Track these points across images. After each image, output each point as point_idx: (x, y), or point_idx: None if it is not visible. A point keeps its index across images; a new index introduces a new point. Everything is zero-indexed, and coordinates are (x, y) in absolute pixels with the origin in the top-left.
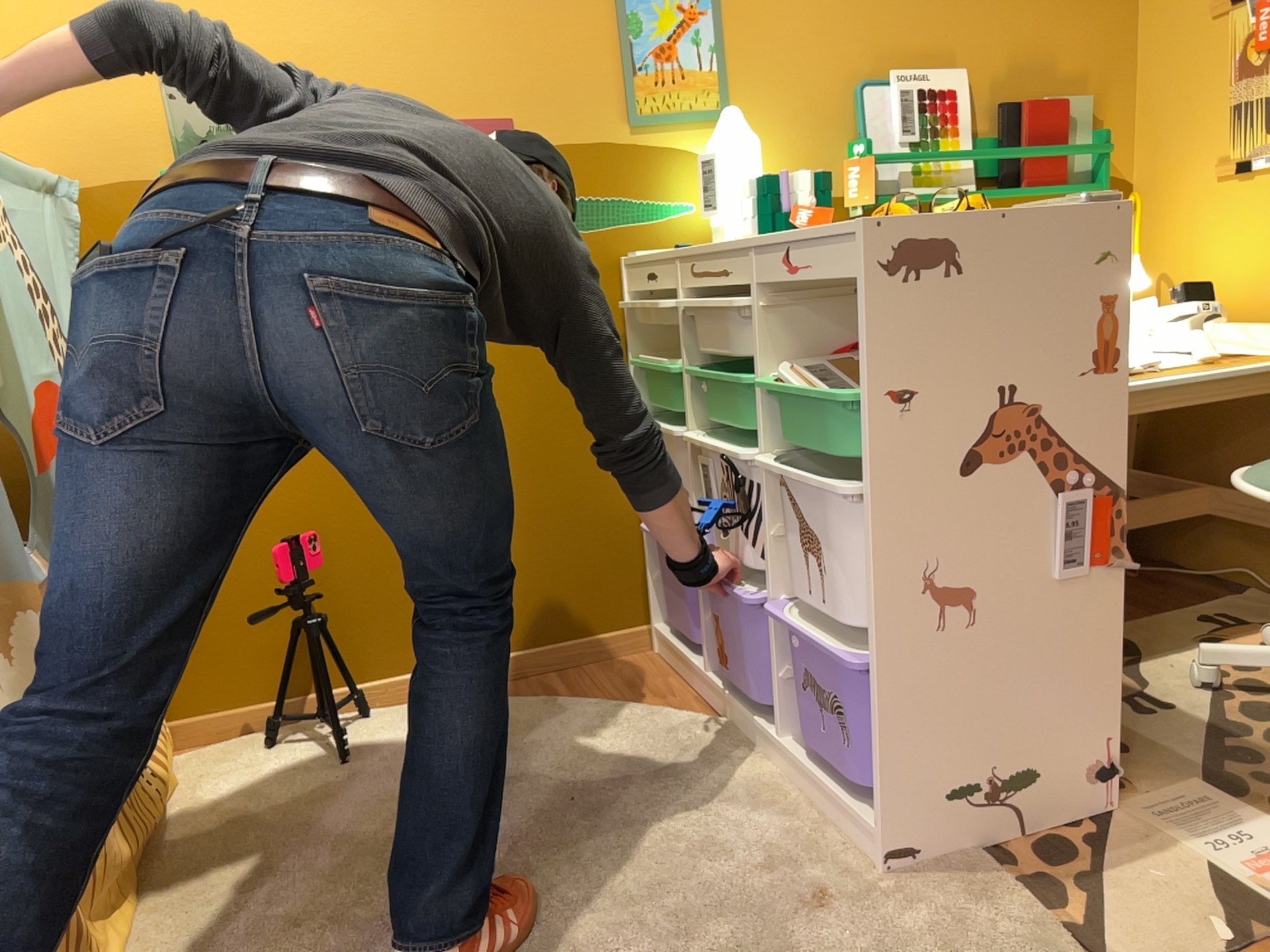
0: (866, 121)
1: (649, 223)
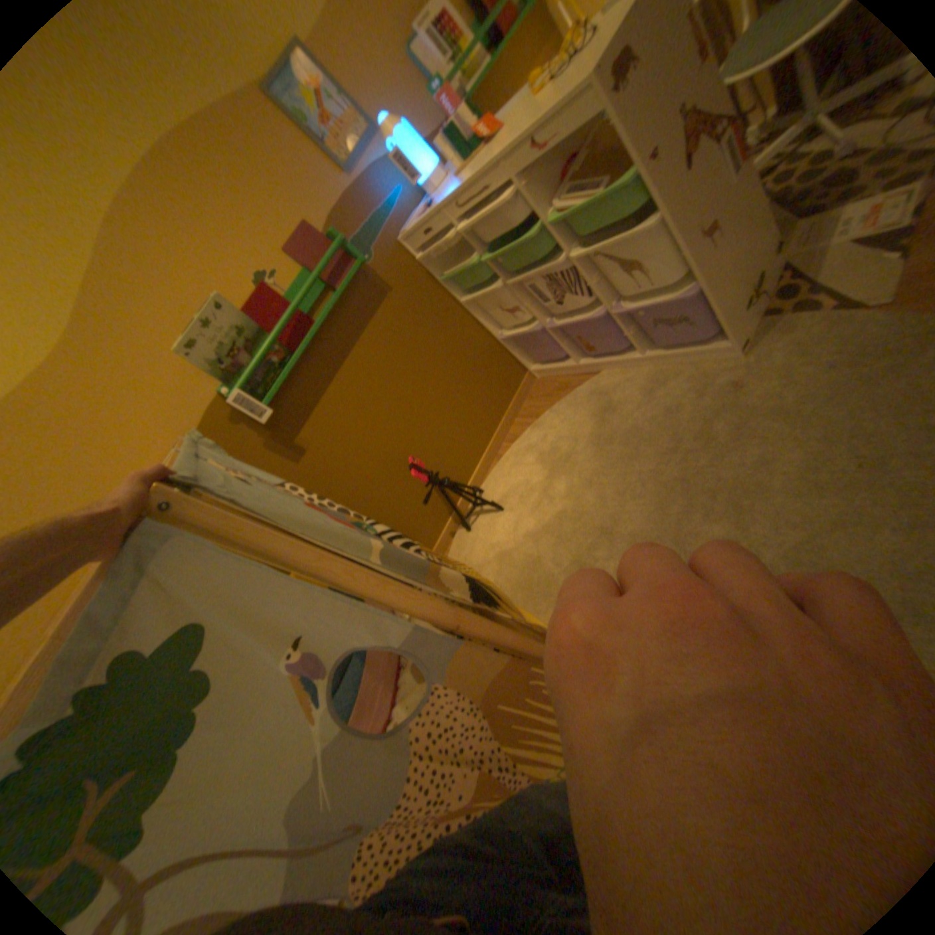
0: (423, 65)
1: (391, 212)
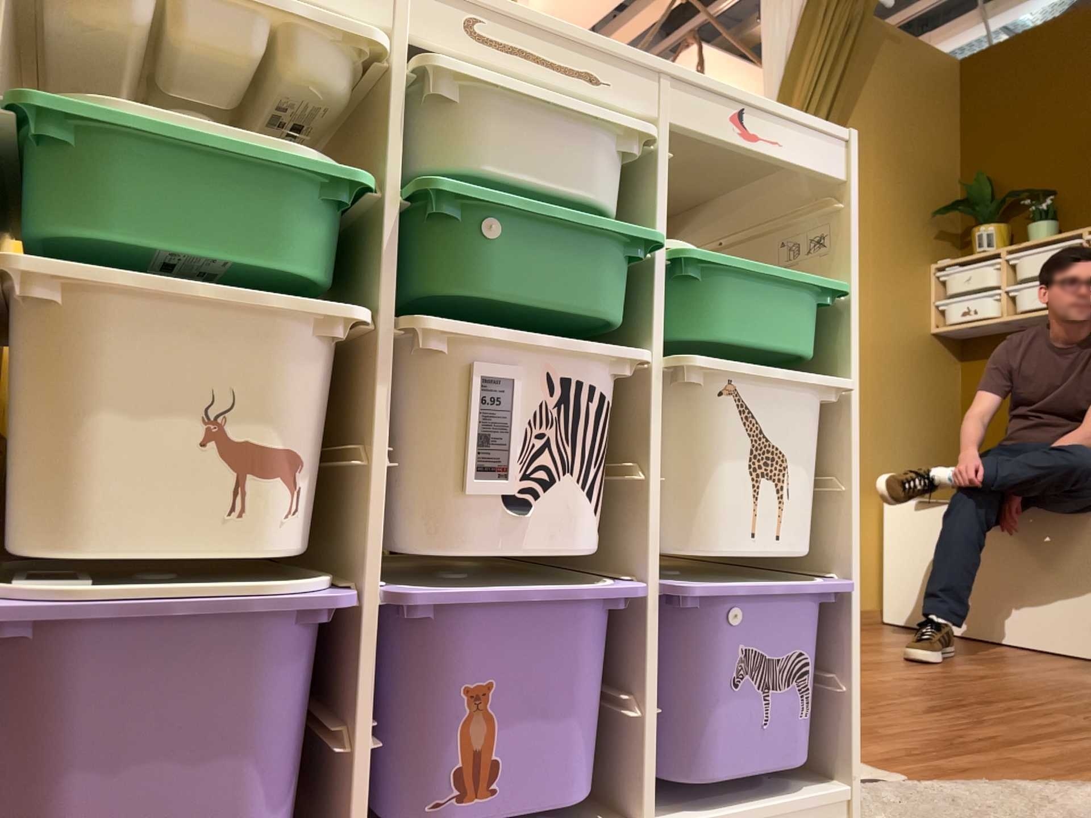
0: None
1: None
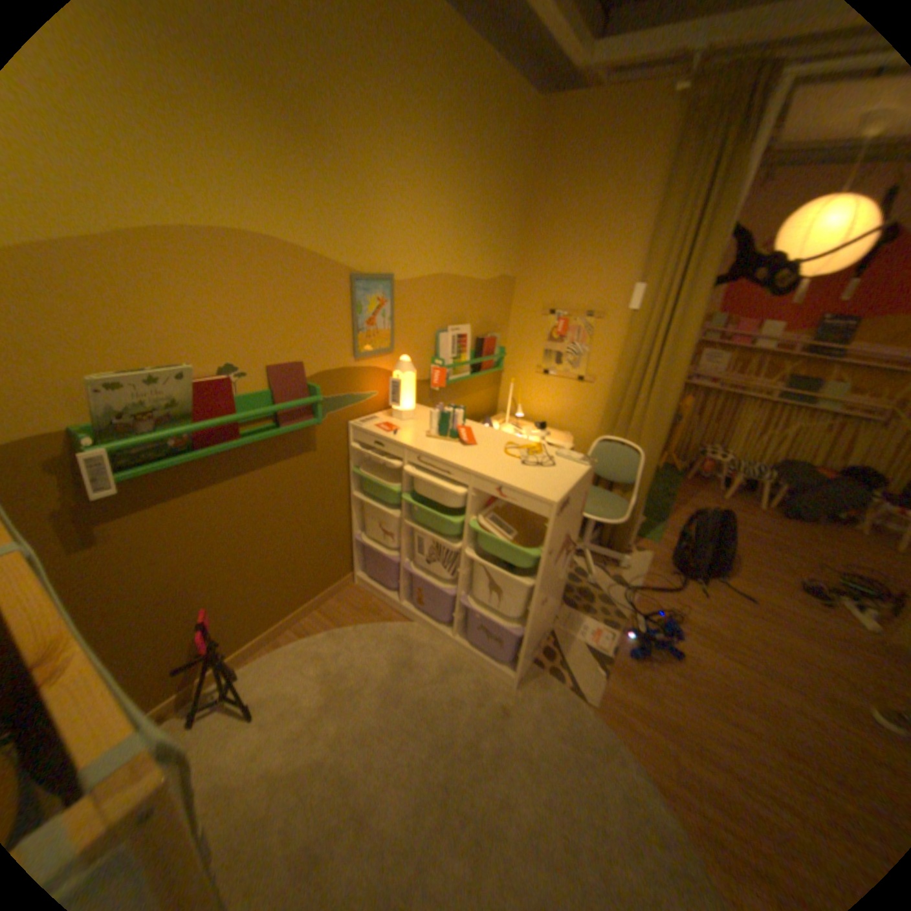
0: (439, 348)
1: (359, 404)
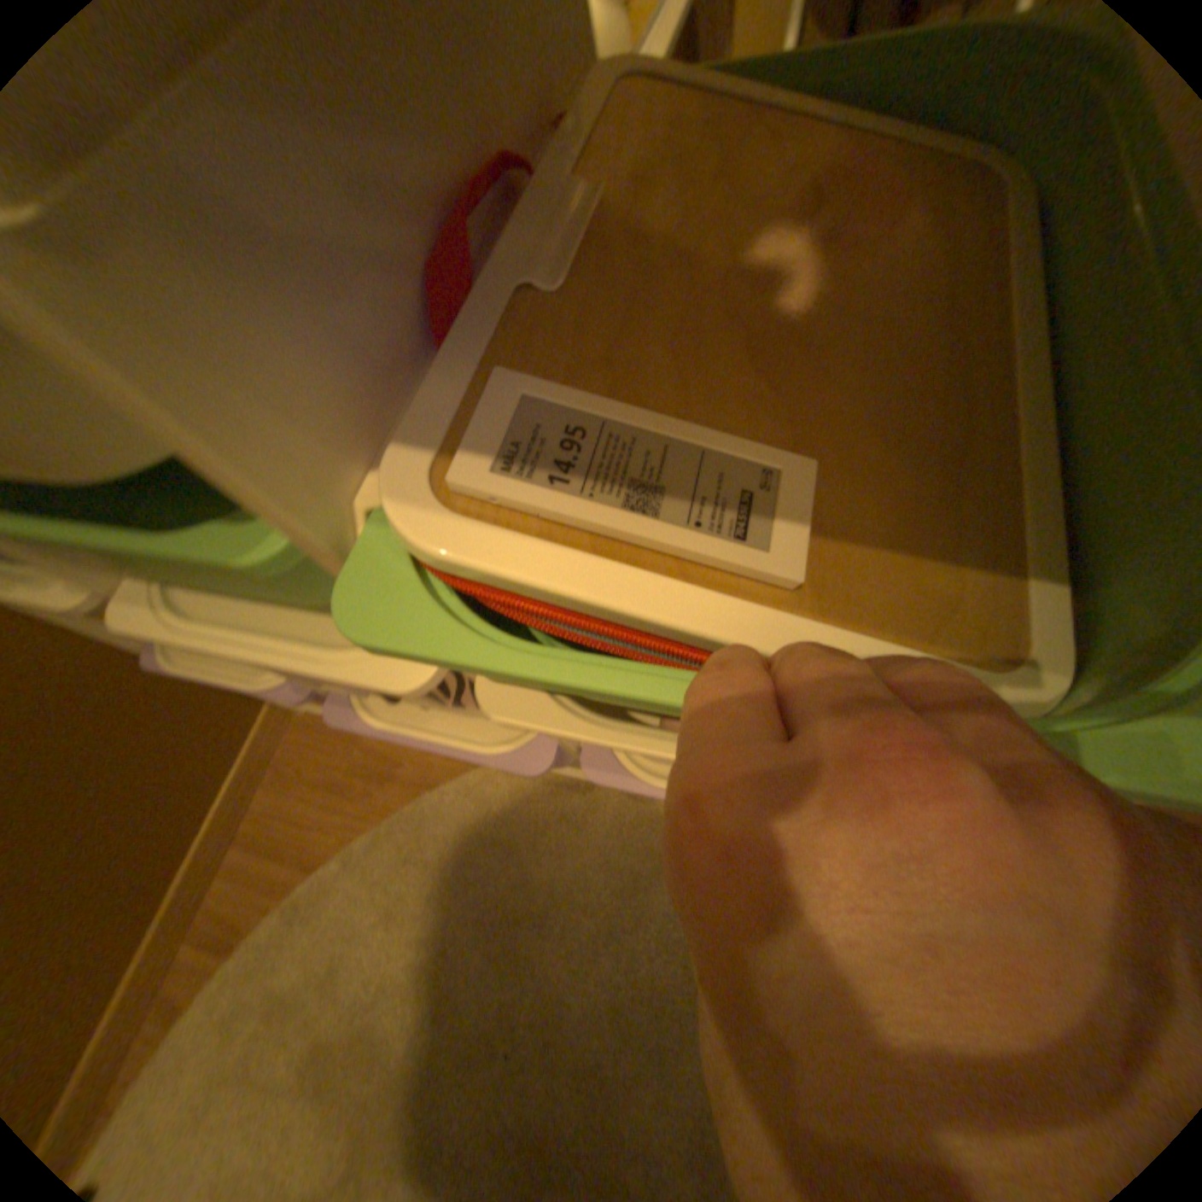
0: None
1: None
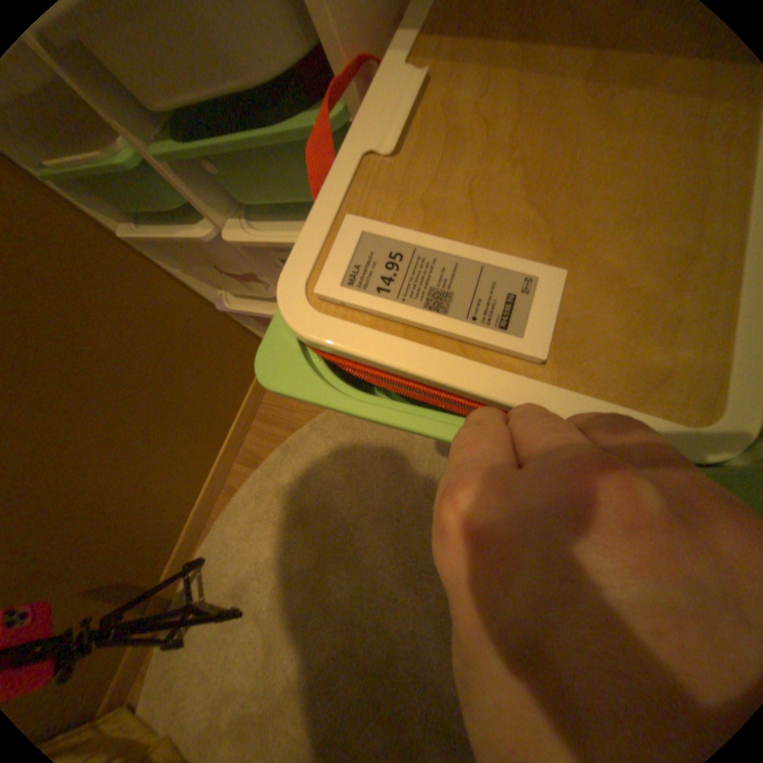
0: None
1: None
